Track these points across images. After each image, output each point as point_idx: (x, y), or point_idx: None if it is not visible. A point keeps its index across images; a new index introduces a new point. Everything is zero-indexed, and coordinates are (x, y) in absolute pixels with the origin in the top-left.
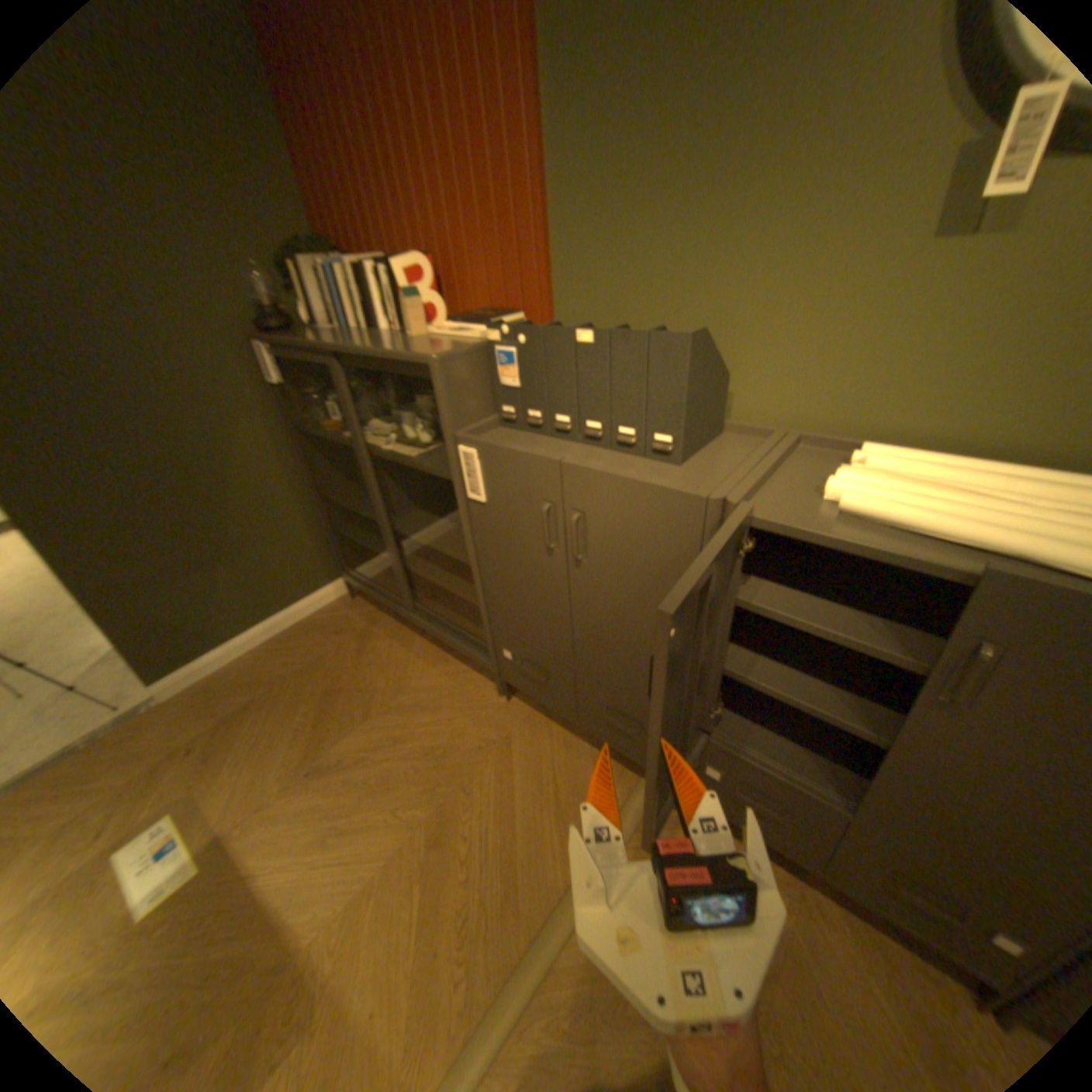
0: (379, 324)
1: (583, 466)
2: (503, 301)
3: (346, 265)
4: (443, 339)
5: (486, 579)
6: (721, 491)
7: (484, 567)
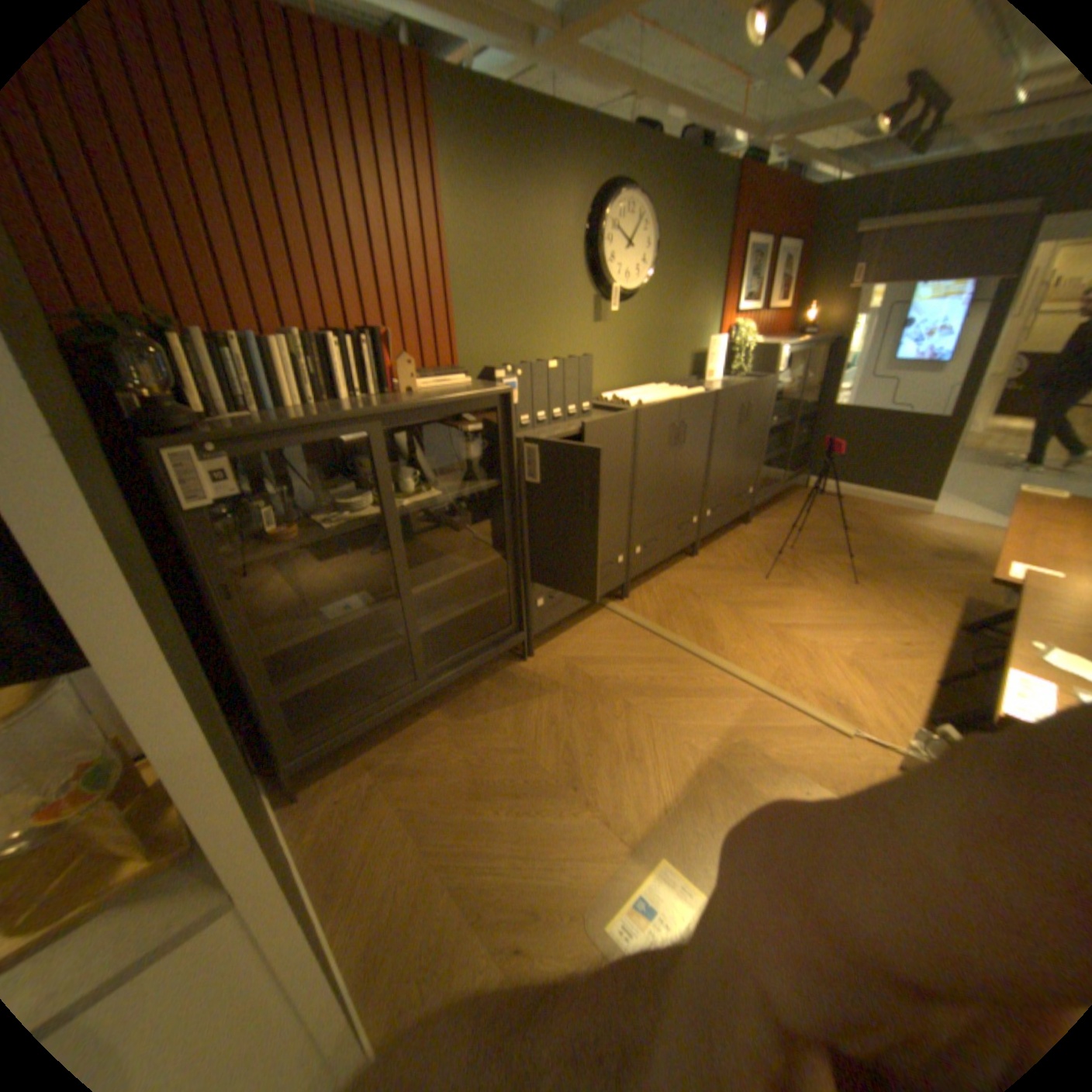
0: (336, 395)
1: (598, 420)
2: (424, 363)
3: (296, 337)
4: (440, 390)
5: (535, 546)
6: (634, 410)
7: (535, 537)
